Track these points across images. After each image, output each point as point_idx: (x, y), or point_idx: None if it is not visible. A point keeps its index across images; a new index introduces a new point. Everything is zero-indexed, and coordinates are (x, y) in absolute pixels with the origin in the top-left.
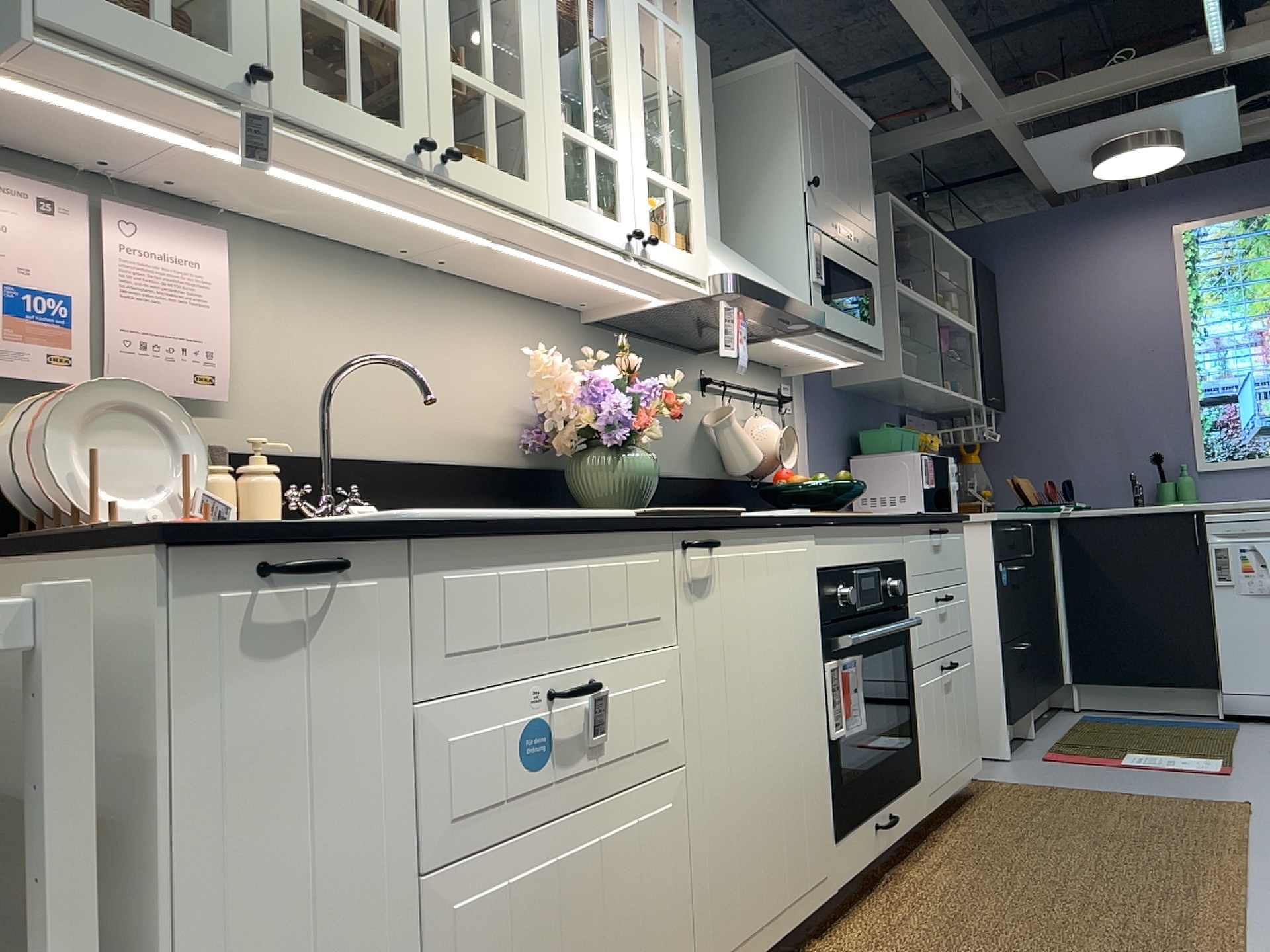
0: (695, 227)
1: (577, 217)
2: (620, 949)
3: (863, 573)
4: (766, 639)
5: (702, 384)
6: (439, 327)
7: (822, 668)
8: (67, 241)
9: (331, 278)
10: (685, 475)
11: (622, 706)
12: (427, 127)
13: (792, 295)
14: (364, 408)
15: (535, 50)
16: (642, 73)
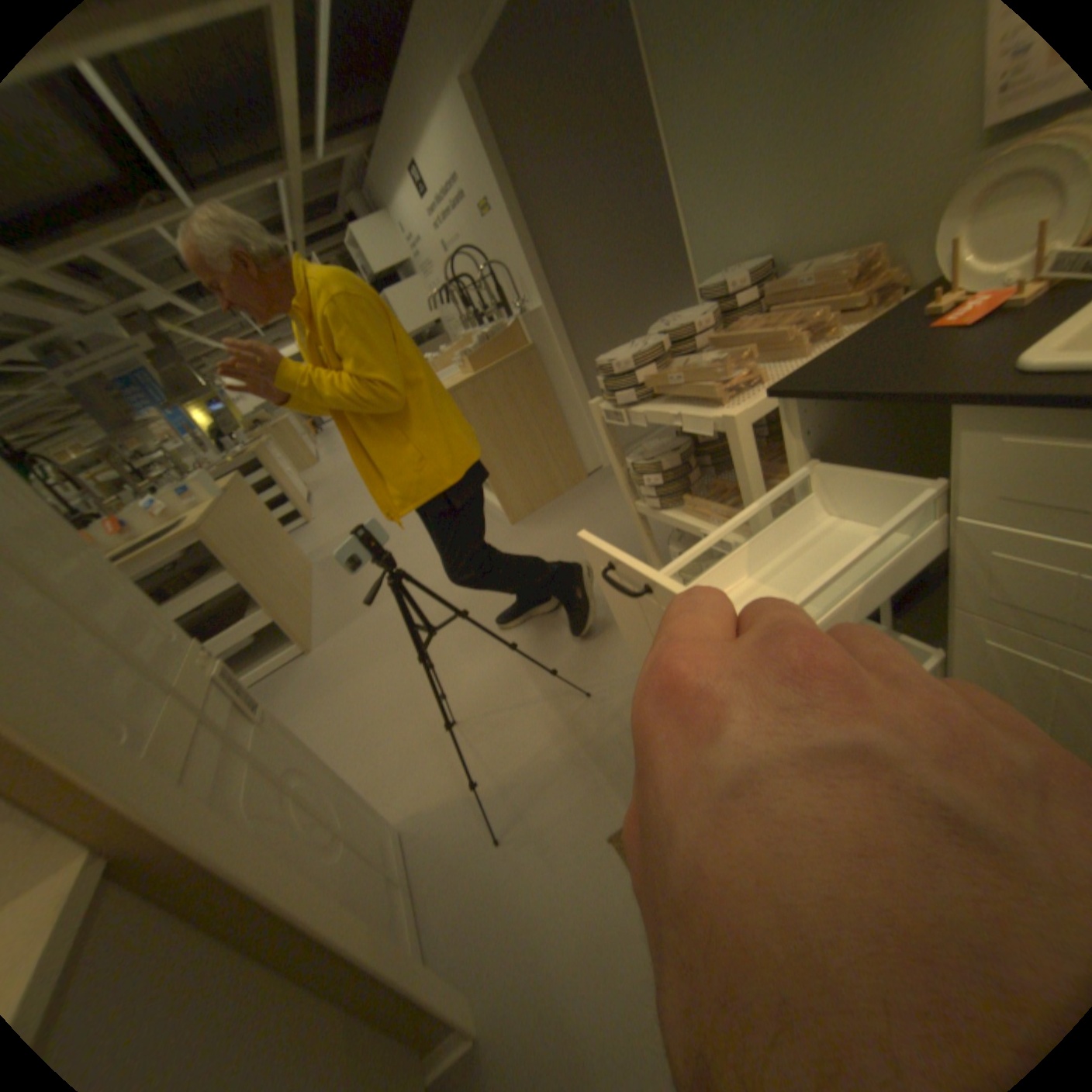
0: None
1: None
2: None
3: None
4: None
5: None
6: None
7: None
8: None
9: None
10: None
11: None
12: None
13: None
14: None
15: None
16: None
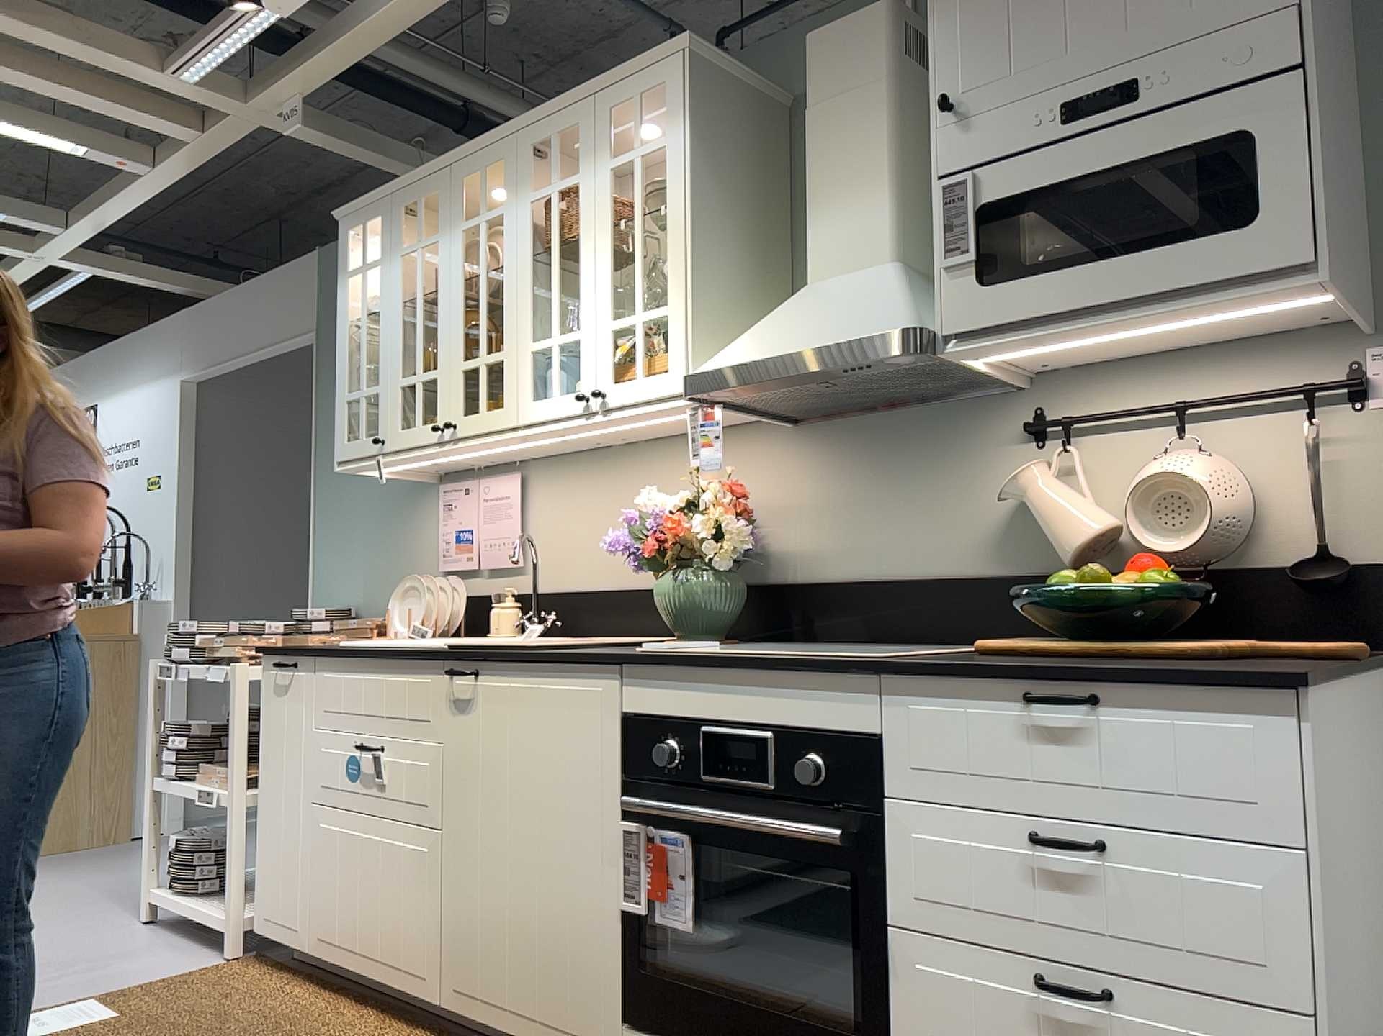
0: (670, 340)
1: (536, 410)
2: (388, 912)
3: (732, 735)
4: (527, 765)
5: (1026, 432)
6: (643, 482)
7: (623, 826)
8: (470, 503)
9: (575, 474)
10: (969, 574)
11: (398, 768)
12: (447, 412)
13: (848, 330)
14: (591, 556)
15: (511, 305)
16: (609, 234)
